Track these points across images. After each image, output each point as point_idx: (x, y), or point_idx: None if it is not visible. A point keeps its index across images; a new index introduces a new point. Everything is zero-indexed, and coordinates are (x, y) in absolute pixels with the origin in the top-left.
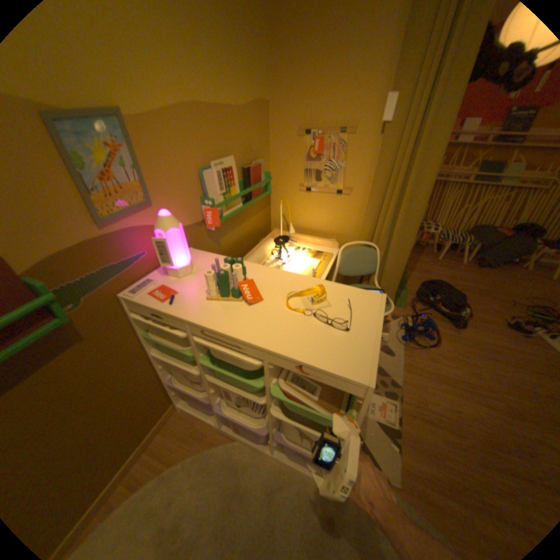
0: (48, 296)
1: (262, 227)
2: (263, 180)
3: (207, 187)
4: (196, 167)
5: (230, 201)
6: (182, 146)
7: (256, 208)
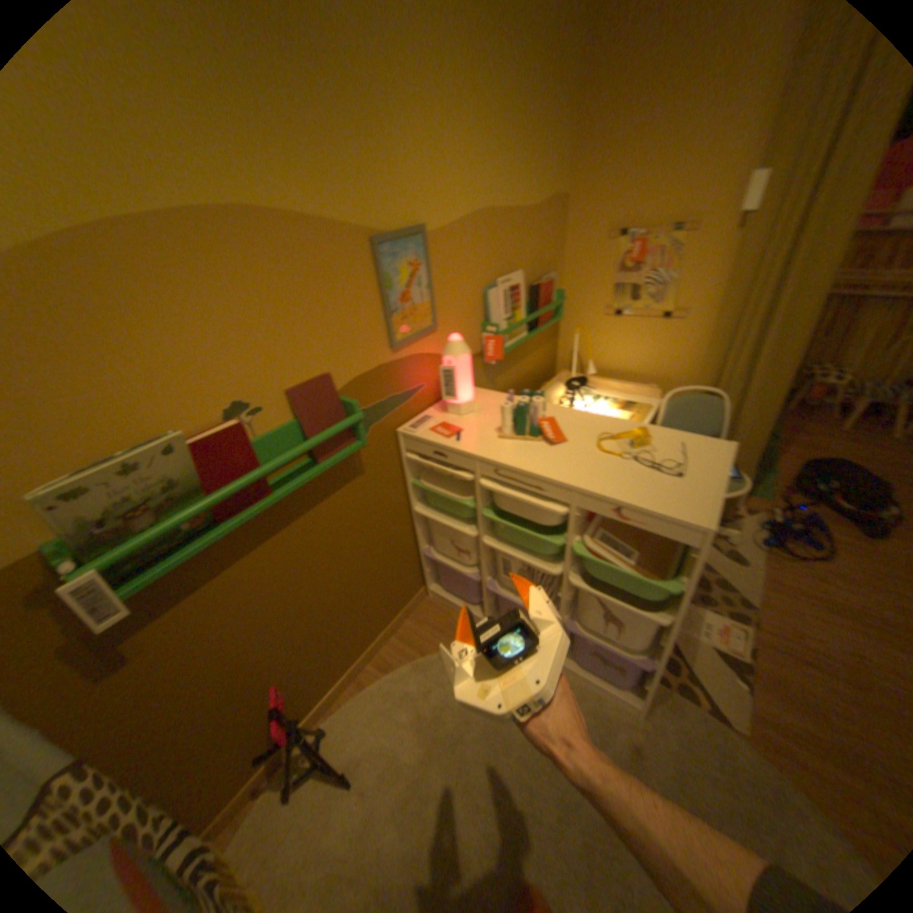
0: (358, 414)
1: (546, 366)
2: (554, 301)
3: (491, 309)
4: (482, 284)
5: (516, 327)
6: (472, 260)
7: (541, 340)
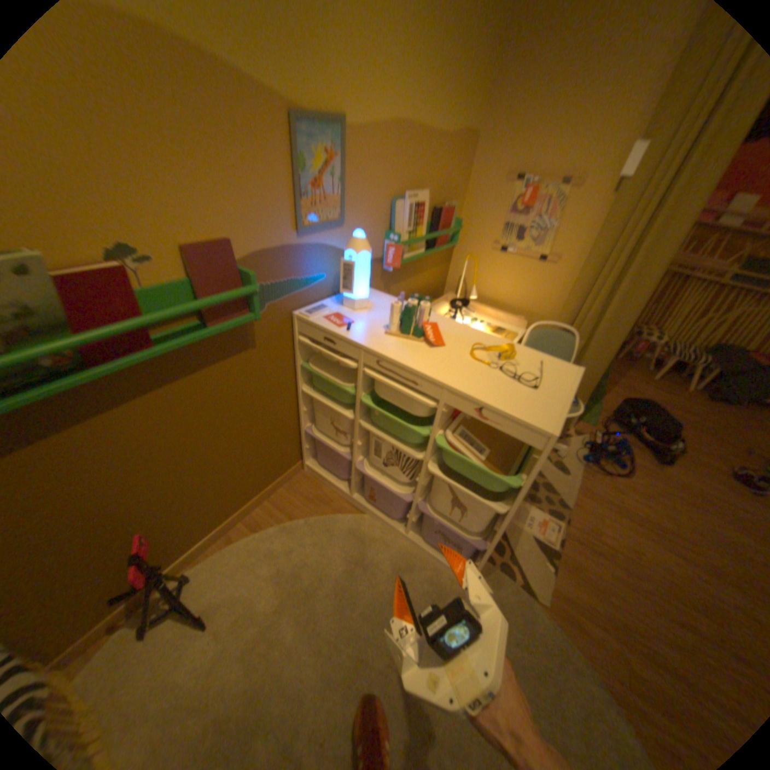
0: (254, 288)
1: (435, 287)
2: (451, 229)
3: (395, 220)
4: (391, 195)
5: (415, 242)
6: (385, 168)
7: (435, 262)
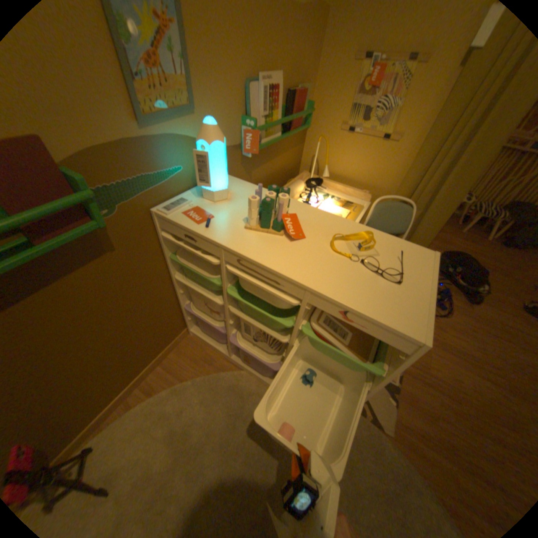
0: (85, 192)
1: (292, 166)
2: (305, 110)
3: (251, 103)
4: (244, 74)
5: (271, 125)
6: (234, 41)
7: (291, 143)
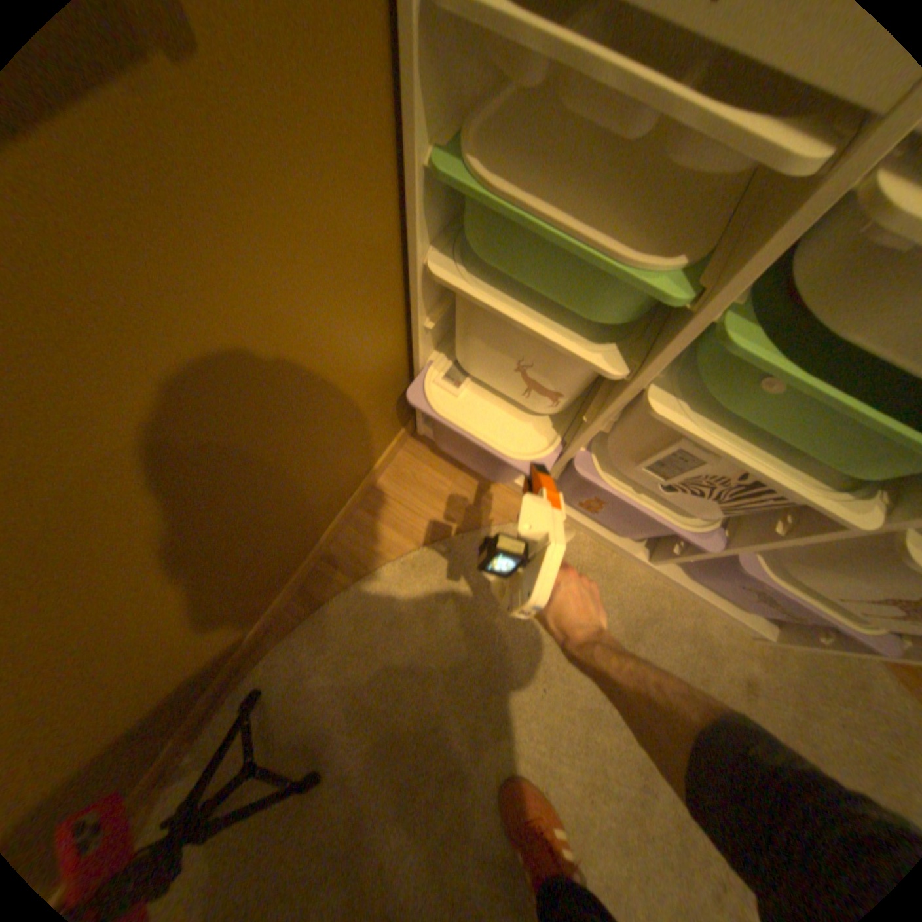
0: None
1: None
2: None
3: None
4: None
5: None
6: None
7: None
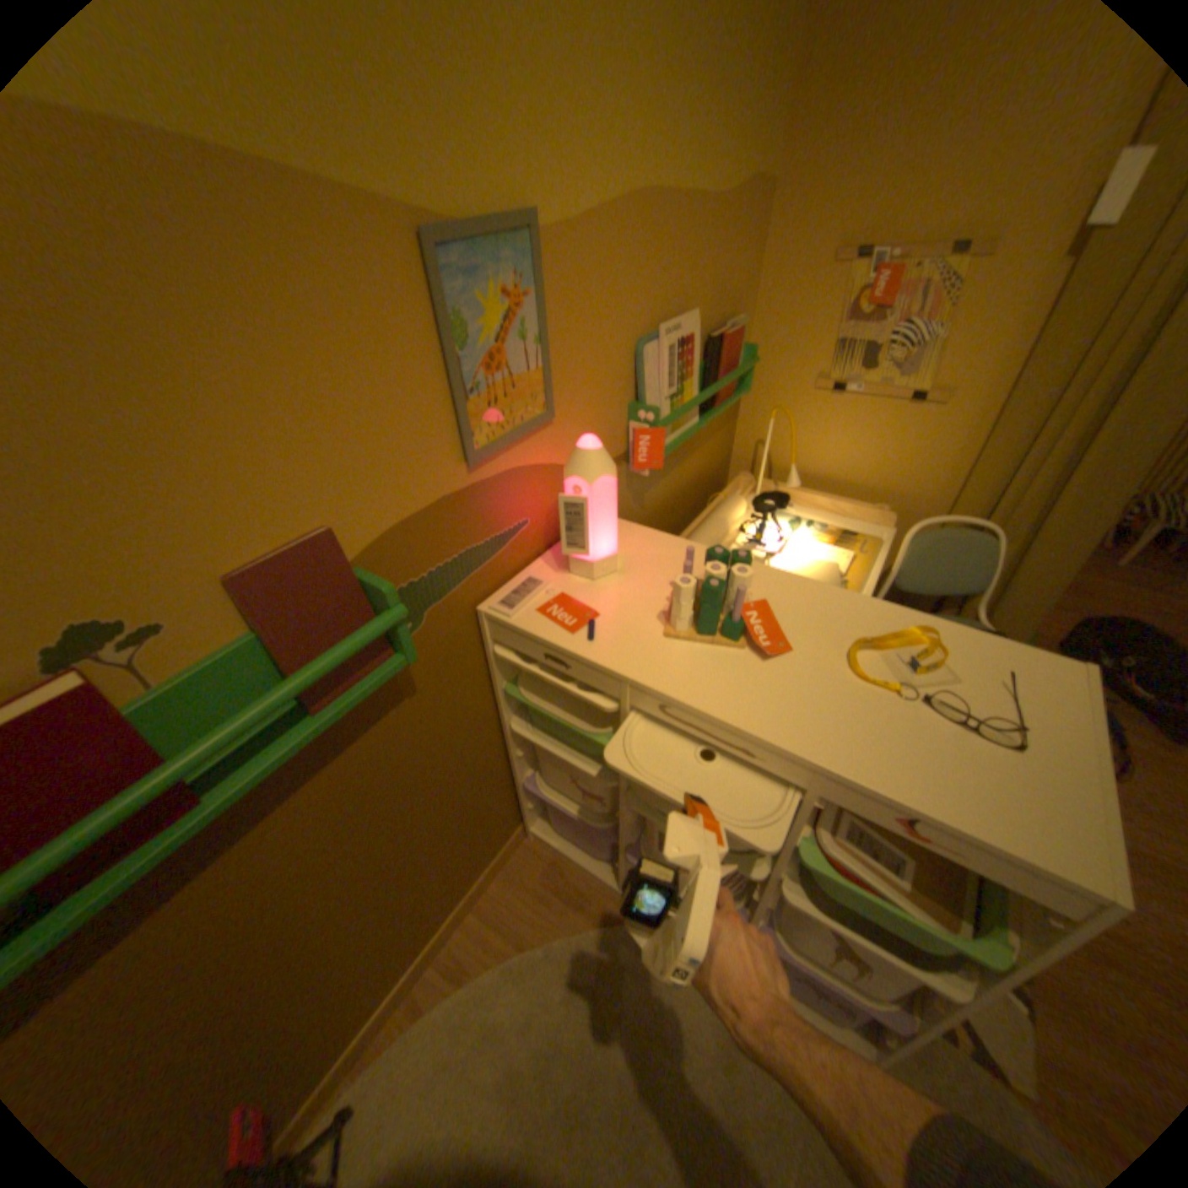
0: (394, 609)
1: (715, 466)
2: (739, 363)
3: (646, 379)
4: (634, 335)
5: (685, 411)
6: (619, 288)
7: (714, 425)
